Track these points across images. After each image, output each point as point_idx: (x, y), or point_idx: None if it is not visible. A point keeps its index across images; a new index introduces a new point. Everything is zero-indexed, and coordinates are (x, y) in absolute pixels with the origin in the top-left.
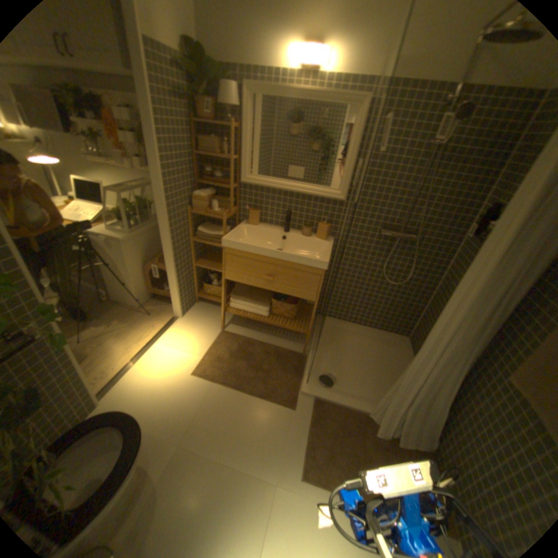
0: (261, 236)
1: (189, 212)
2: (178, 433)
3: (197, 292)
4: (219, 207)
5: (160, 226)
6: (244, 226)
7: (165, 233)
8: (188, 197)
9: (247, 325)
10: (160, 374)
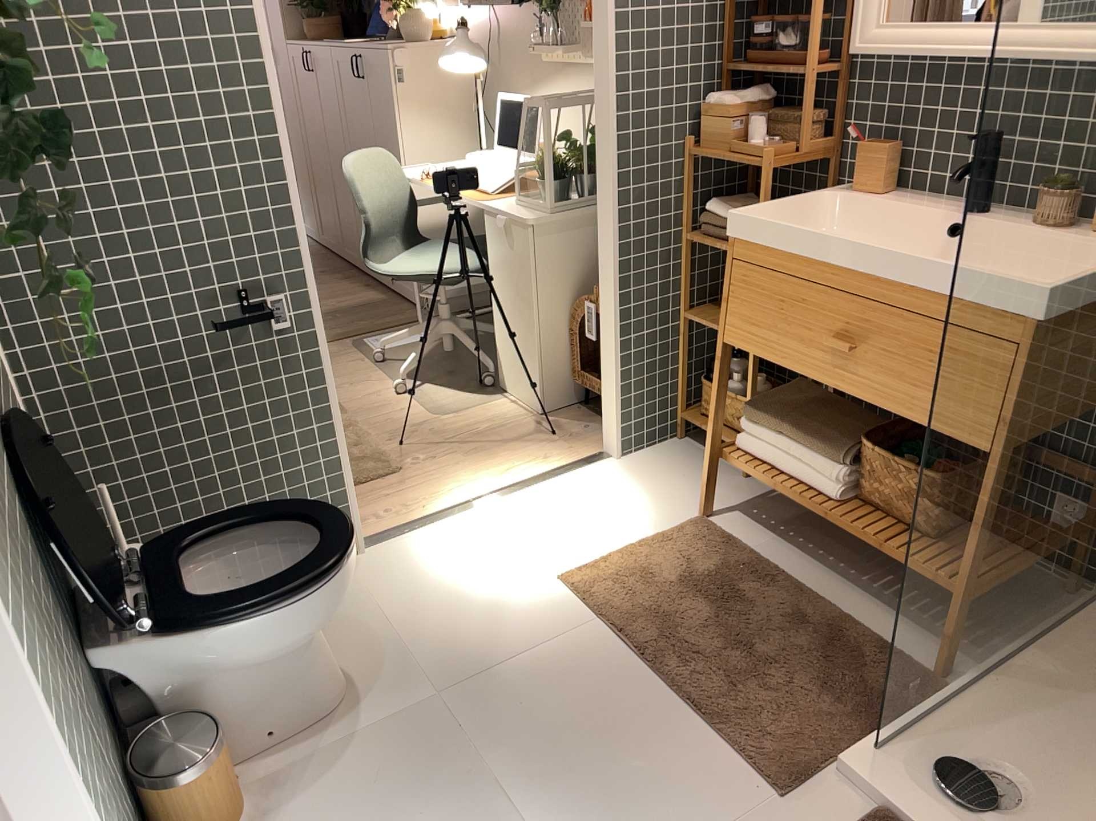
0: (885, 232)
1: (689, 155)
2: (458, 674)
3: (683, 402)
4: (771, 140)
5: (603, 181)
6: (836, 196)
7: (609, 200)
8: (698, 115)
9: (789, 532)
10: (501, 551)
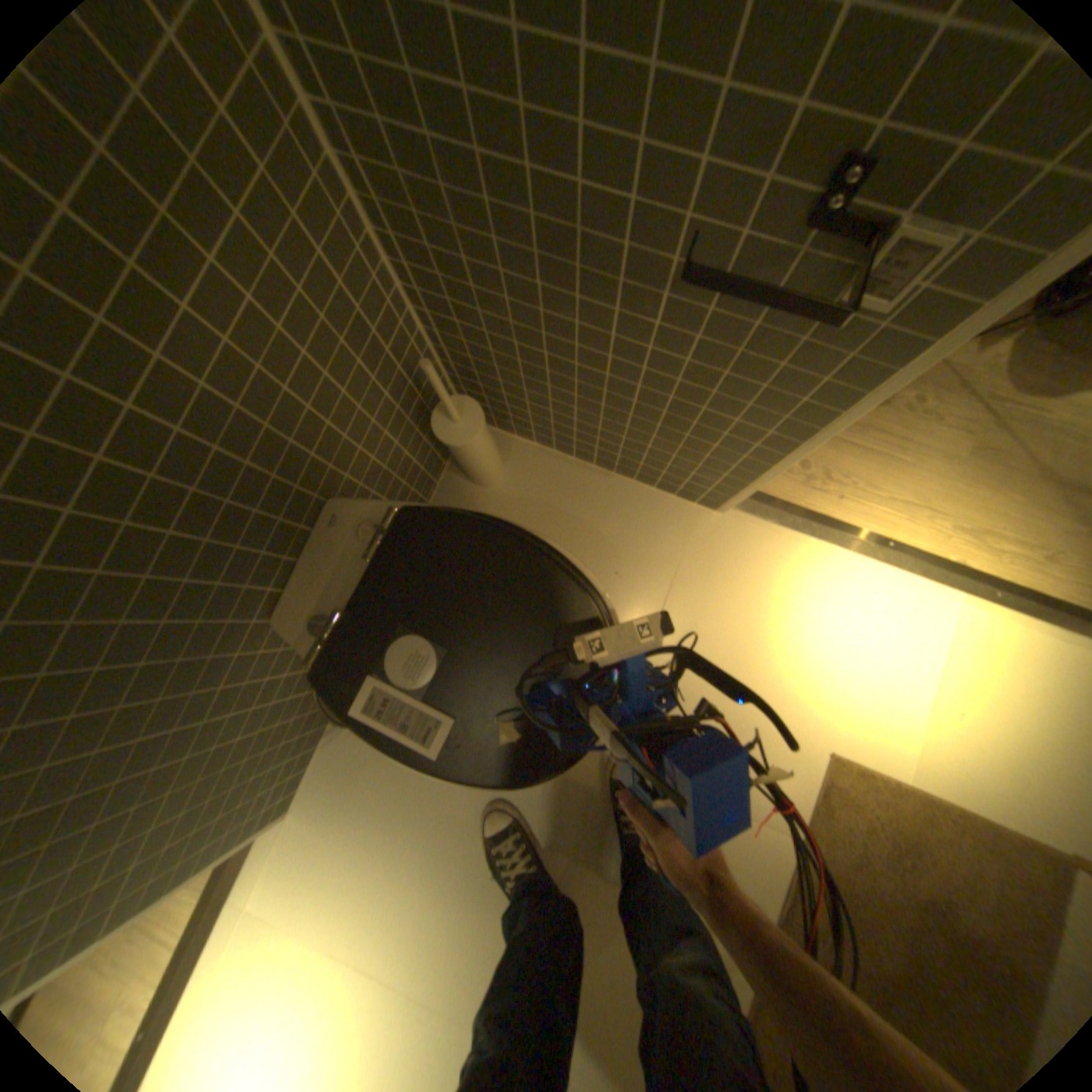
0: None
1: None
2: None
3: None
4: None
5: None
6: None
7: None
8: None
9: None
10: (835, 655)
